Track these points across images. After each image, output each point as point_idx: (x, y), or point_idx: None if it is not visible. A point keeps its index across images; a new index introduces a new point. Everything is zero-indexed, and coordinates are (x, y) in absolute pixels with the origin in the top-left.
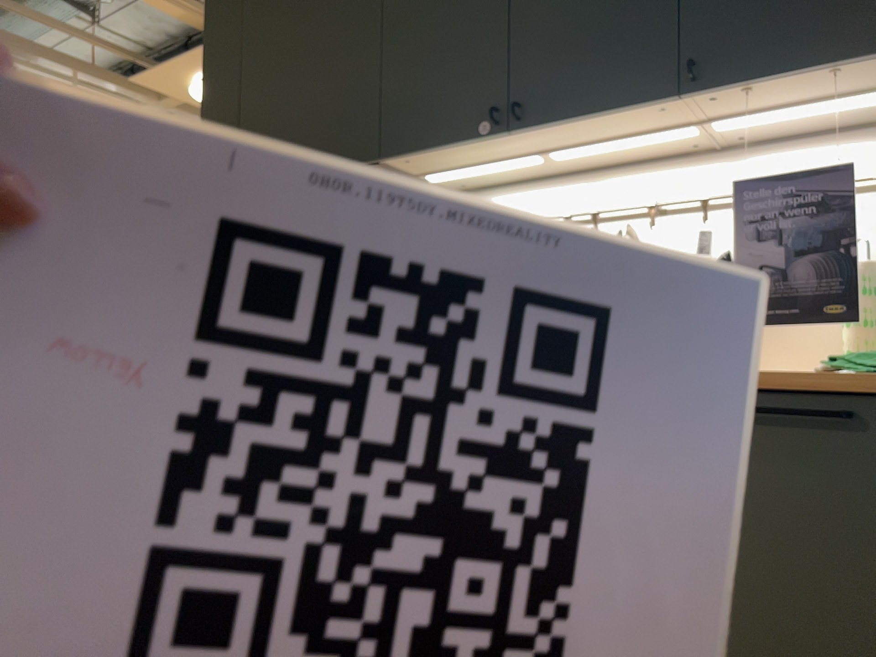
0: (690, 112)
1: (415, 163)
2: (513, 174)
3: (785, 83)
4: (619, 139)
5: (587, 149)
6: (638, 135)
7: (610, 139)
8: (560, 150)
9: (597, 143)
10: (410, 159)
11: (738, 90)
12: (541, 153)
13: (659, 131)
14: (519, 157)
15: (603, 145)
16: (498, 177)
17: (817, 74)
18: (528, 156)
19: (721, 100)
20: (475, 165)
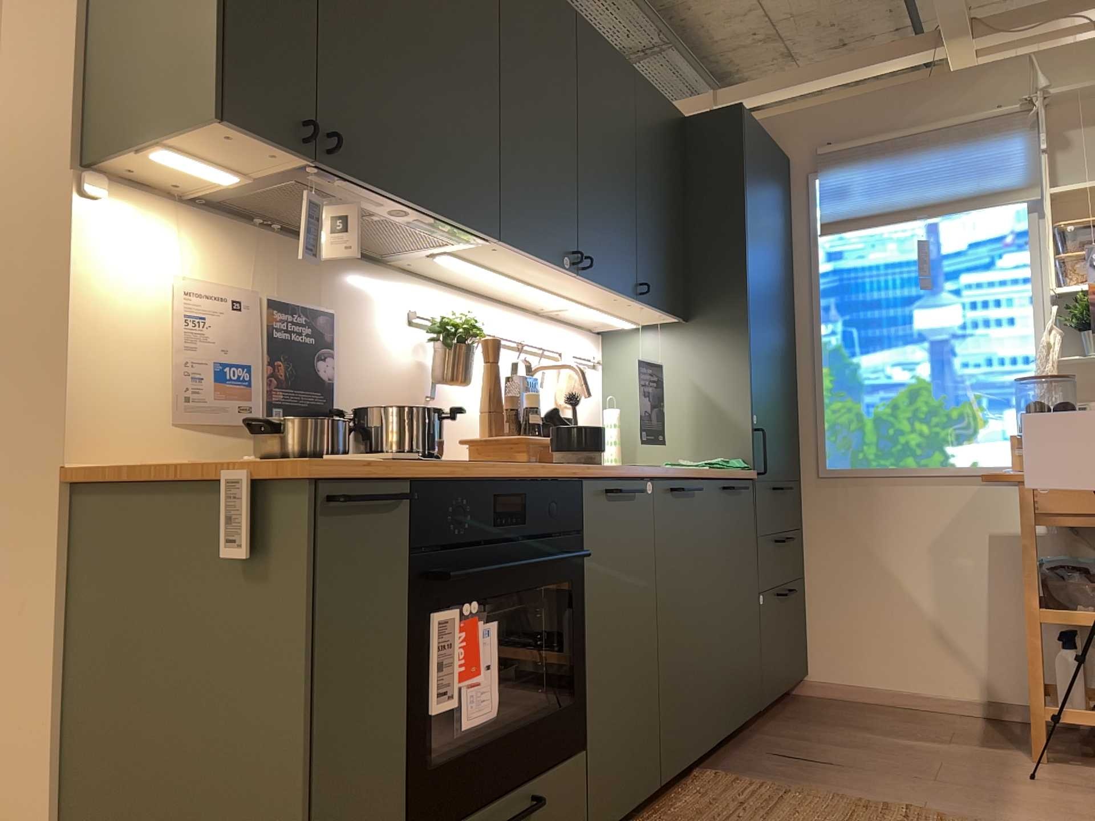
0: (613, 302)
1: (487, 249)
2: (452, 274)
3: (650, 310)
4: (565, 295)
5: (547, 292)
6: (573, 298)
7: (562, 293)
8: (539, 286)
9: (557, 292)
10: (501, 248)
11: (645, 305)
12: (530, 282)
13: (580, 301)
14: (519, 277)
15: (555, 295)
16: (442, 271)
17: (660, 312)
18: (522, 280)
19: (630, 304)
20: (491, 267)
